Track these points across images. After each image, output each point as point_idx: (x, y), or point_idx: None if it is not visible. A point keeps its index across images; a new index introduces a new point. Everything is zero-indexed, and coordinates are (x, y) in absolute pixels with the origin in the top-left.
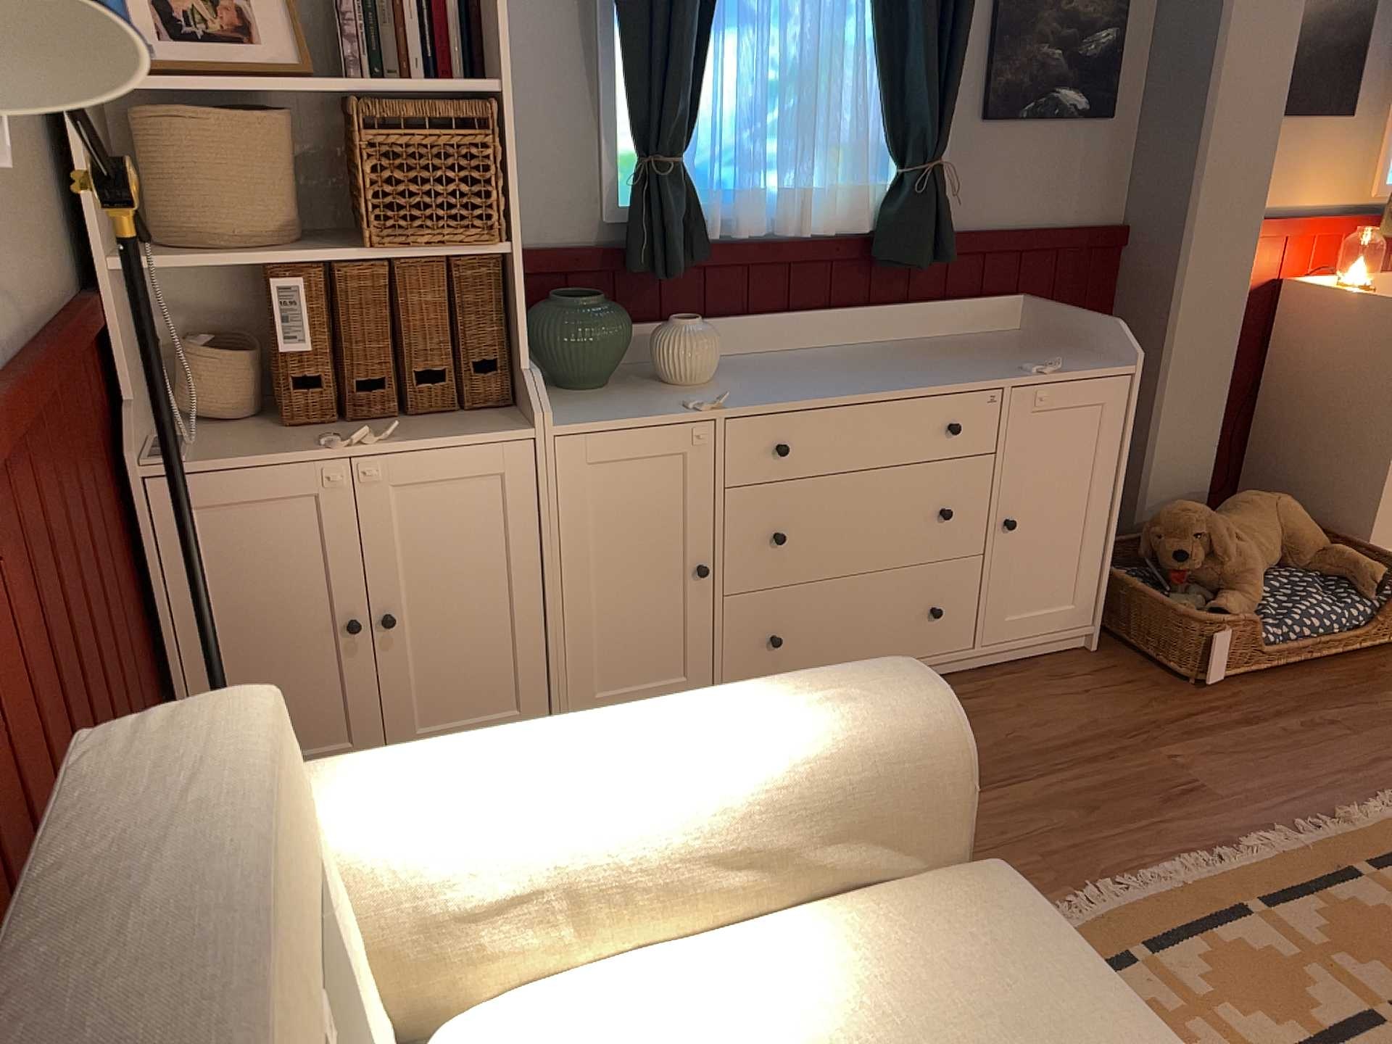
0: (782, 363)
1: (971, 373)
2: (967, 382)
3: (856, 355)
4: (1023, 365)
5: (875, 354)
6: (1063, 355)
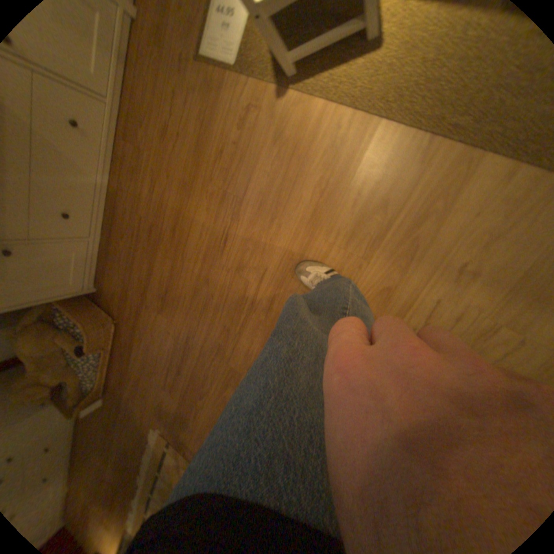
0: None
1: None
2: None
3: None
4: None
5: None
6: None
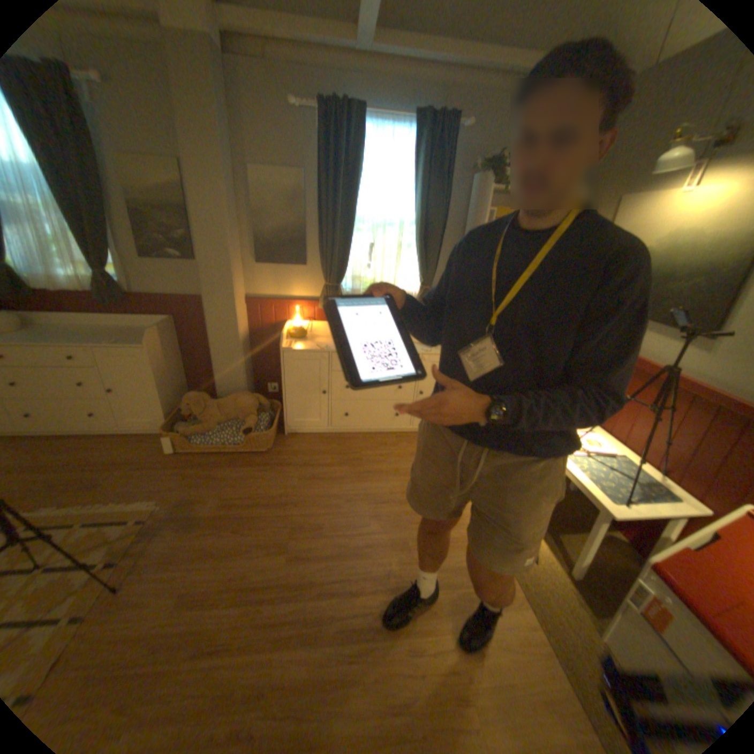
0: (56, 330)
1: (88, 341)
2: (75, 344)
3: (87, 330)
4: (113, 340)
5: (94, 330)
6: (140, 339)
